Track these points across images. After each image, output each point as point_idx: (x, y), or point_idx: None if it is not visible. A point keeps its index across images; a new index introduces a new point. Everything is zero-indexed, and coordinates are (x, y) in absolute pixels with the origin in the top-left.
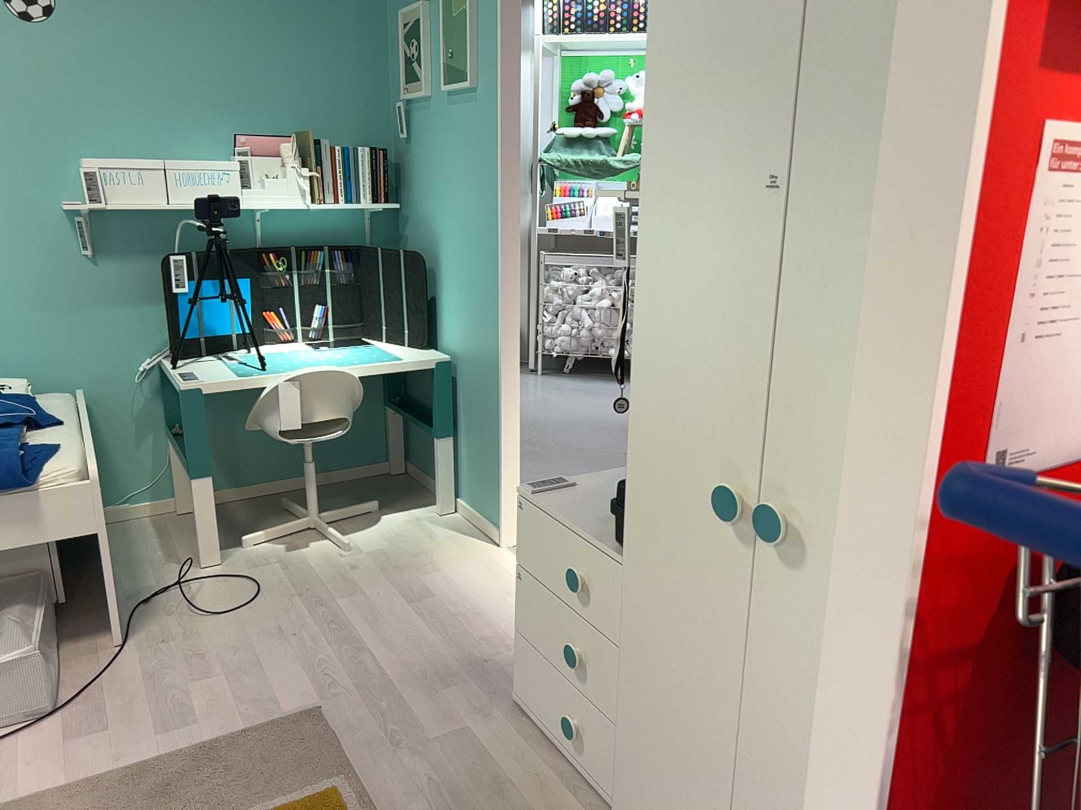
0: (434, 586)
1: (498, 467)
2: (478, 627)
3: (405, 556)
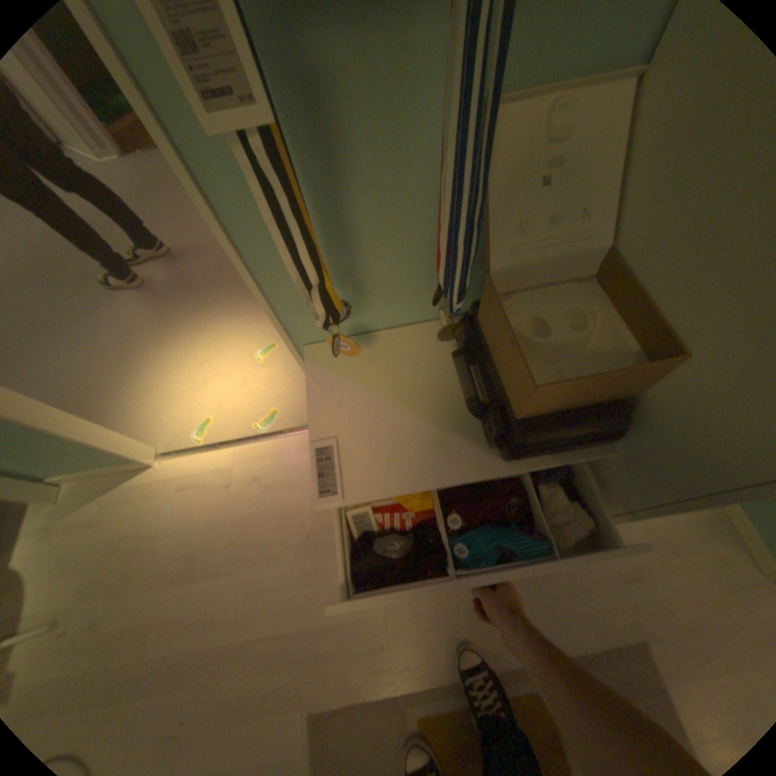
0: (176, 548)
1: (75, 443)
2: (259, 529)
3: (106, 563)
